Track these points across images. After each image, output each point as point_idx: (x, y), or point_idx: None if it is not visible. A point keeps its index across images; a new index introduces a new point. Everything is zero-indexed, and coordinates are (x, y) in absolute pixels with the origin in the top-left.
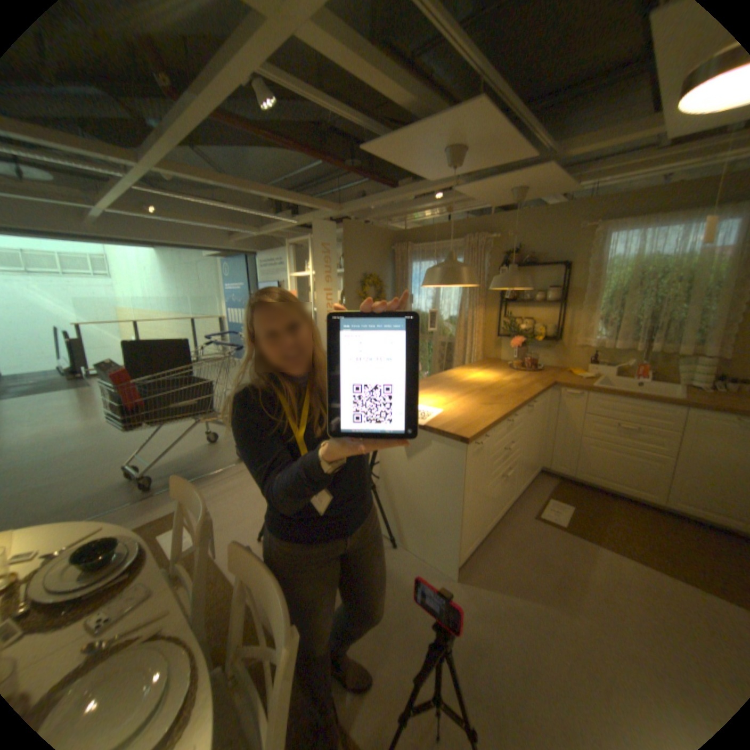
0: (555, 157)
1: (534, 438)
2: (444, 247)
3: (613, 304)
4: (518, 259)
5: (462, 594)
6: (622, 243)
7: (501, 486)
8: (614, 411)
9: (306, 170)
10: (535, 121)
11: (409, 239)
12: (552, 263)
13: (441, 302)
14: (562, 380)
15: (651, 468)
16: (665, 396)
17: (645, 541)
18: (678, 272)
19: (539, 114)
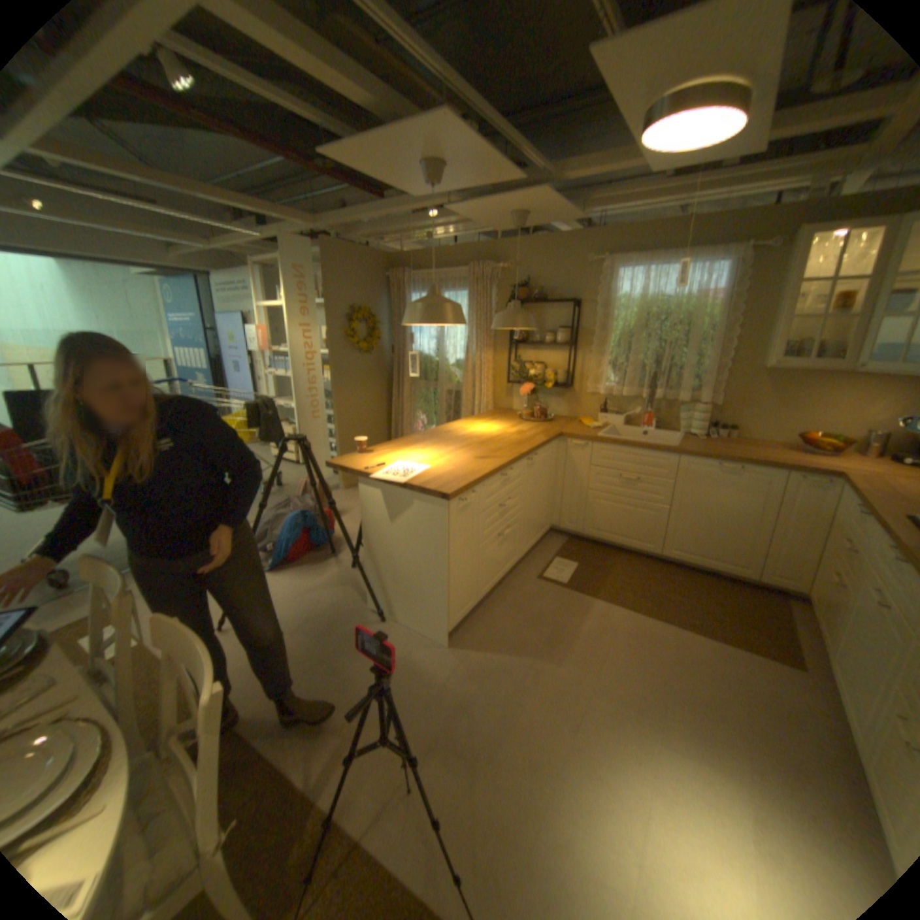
0: (552, 180)
1: (537, 494)
2: (447, 277)
3: (620, 348)
4: (528, 294)
5: (451, 659)
6: (628, 281)
7: (498, 546)
8: (616, 462)
9: (266, 167)
10: (520, 139)
11: (406, 265)
12: (561, 301)
13: (447, 343)
14: (568, 431)
15: (649, 518)
16: (660, 444)
17: (638, 590)
18: (678, 315)
19: (538, 127)
